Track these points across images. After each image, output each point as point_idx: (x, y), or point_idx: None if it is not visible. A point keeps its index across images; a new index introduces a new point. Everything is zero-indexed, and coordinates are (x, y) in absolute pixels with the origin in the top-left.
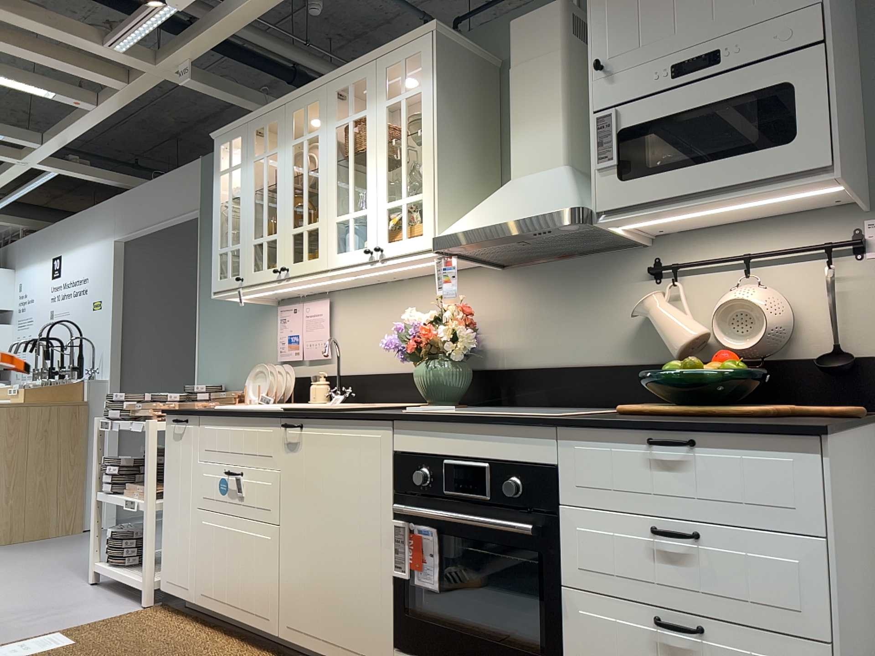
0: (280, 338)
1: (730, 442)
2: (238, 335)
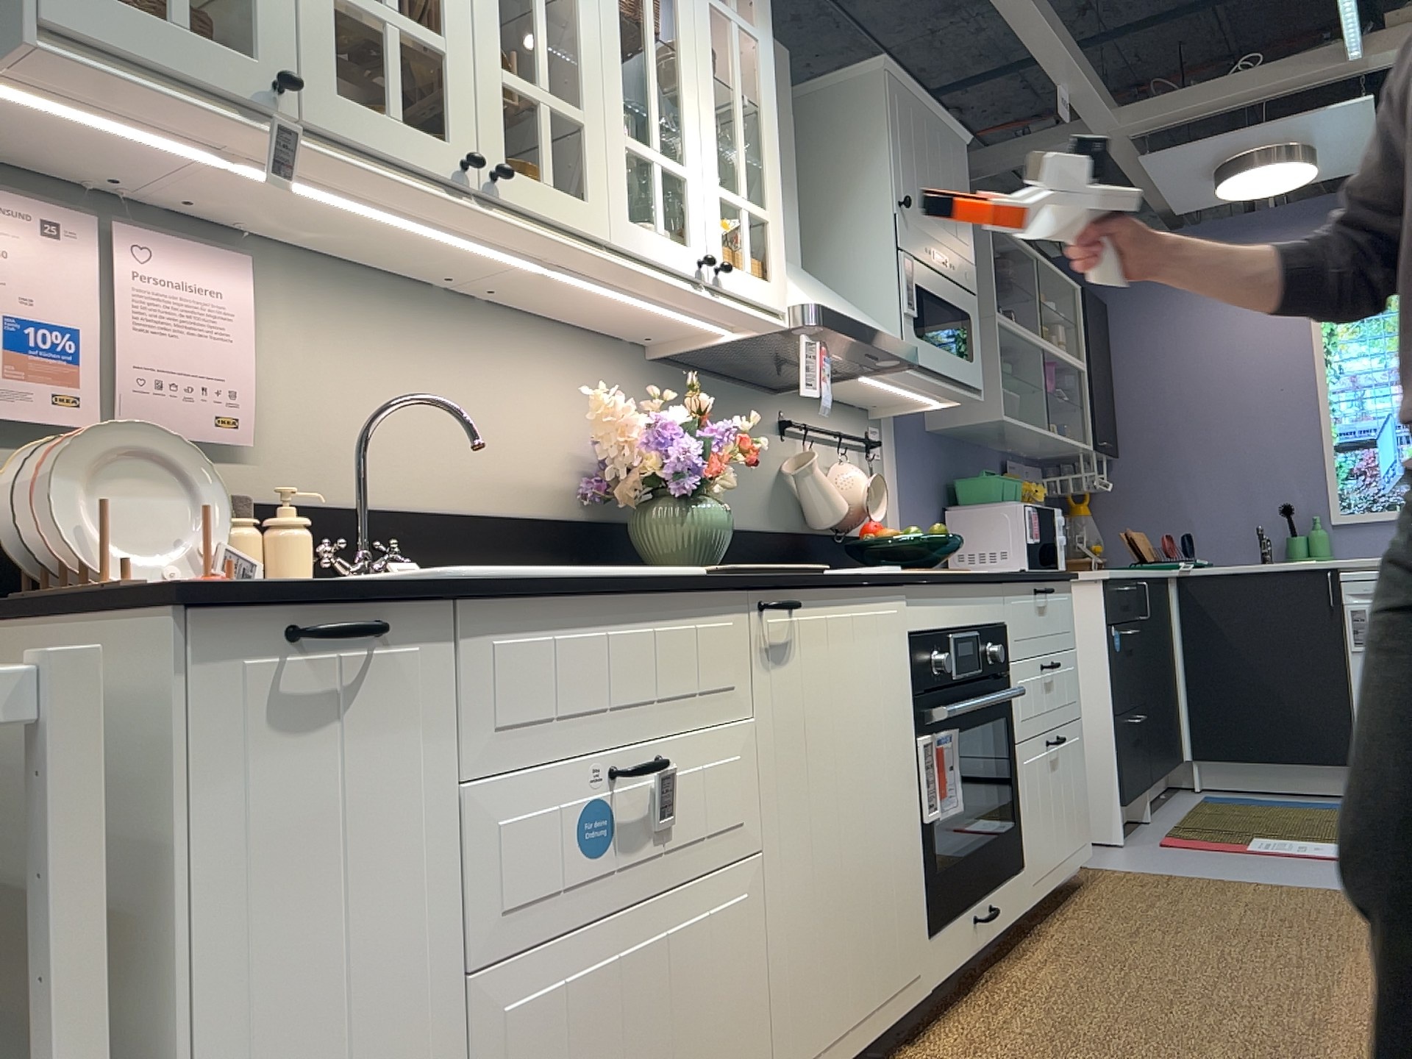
0: None
1: (1056, 588)
2: None
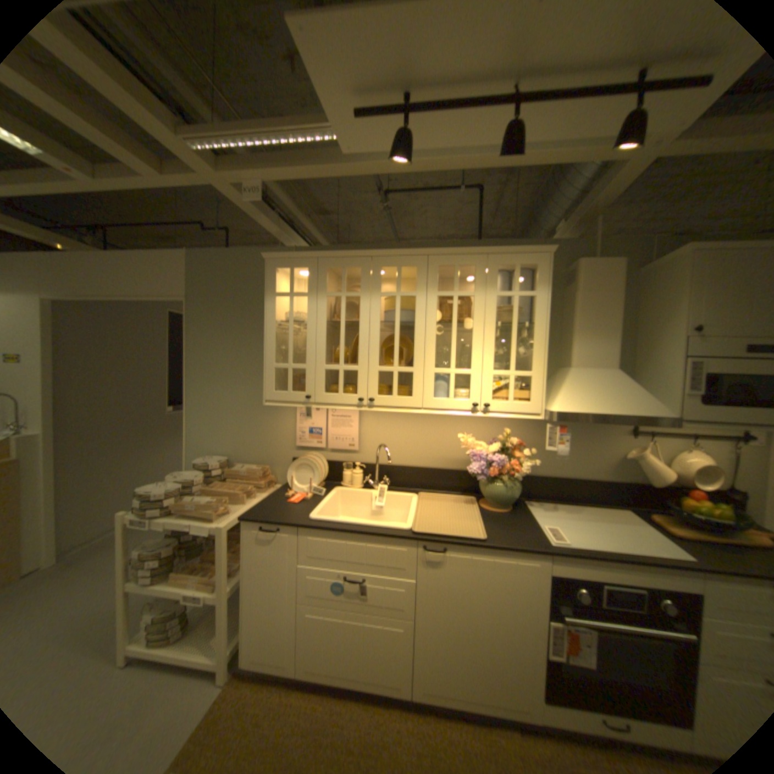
0: (301, 428)
1: None
2: (242, 417)
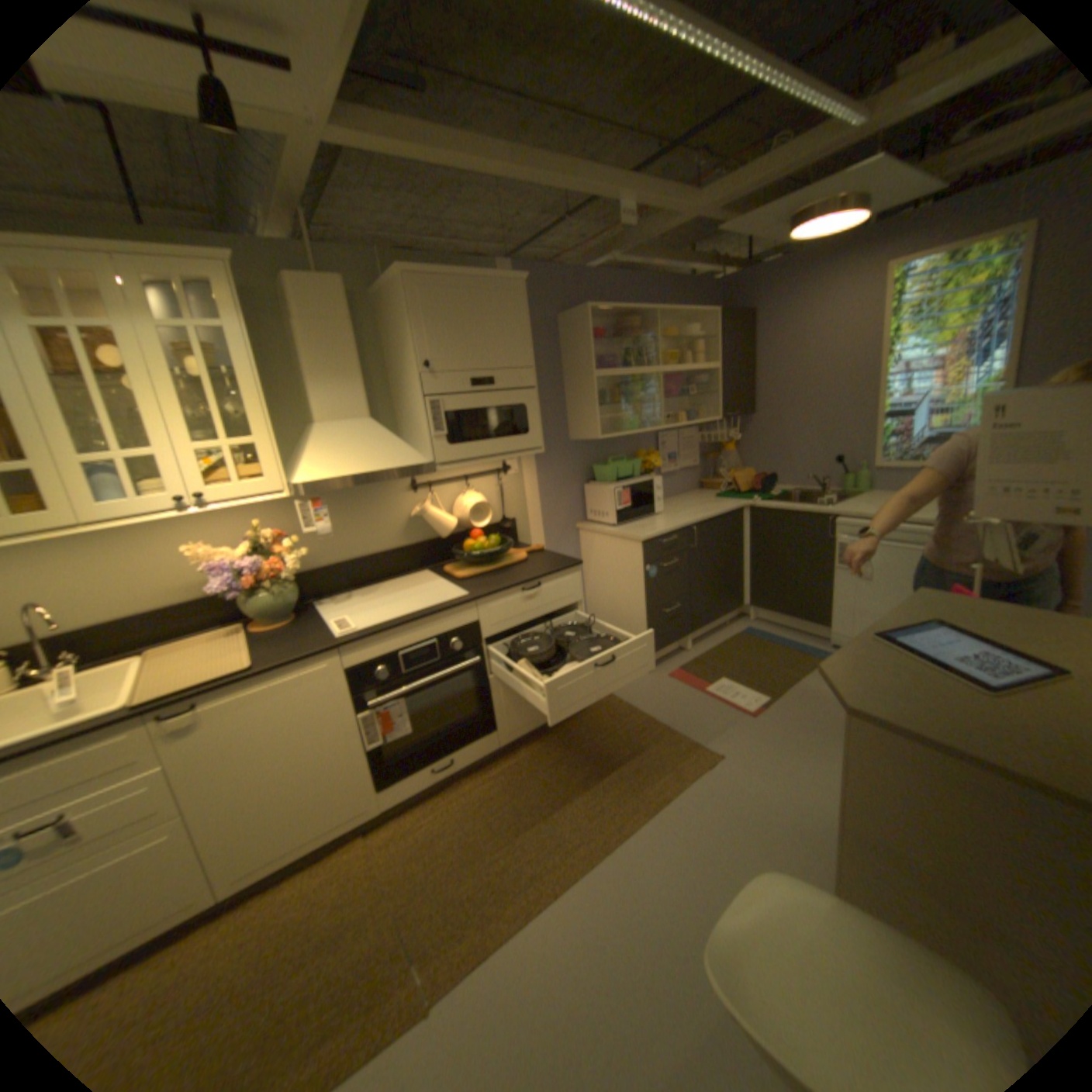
0: None
1: (551, 579)
2: None
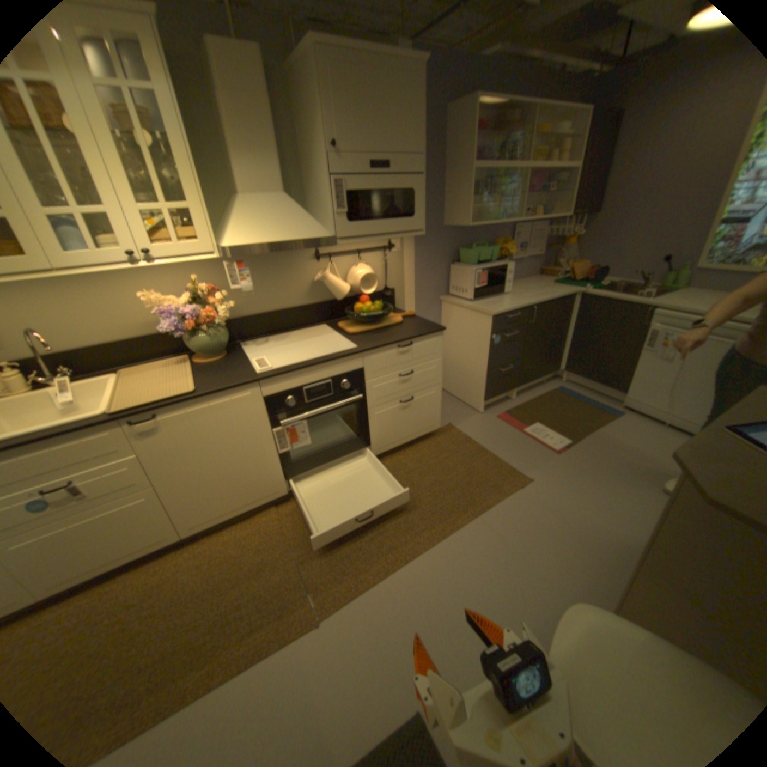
0: None
1: (421, 340)
2: None
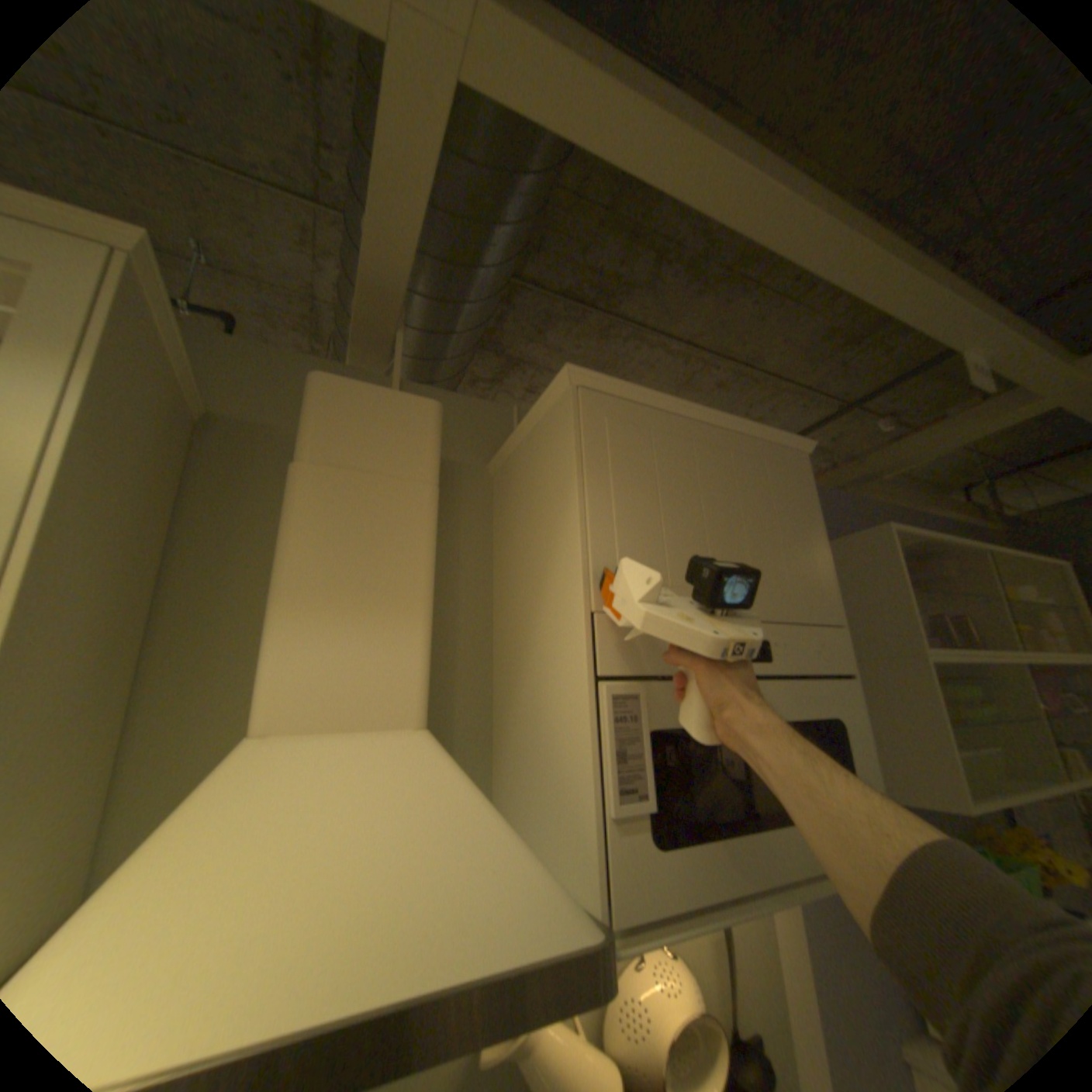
0: None
1: None
2: None
